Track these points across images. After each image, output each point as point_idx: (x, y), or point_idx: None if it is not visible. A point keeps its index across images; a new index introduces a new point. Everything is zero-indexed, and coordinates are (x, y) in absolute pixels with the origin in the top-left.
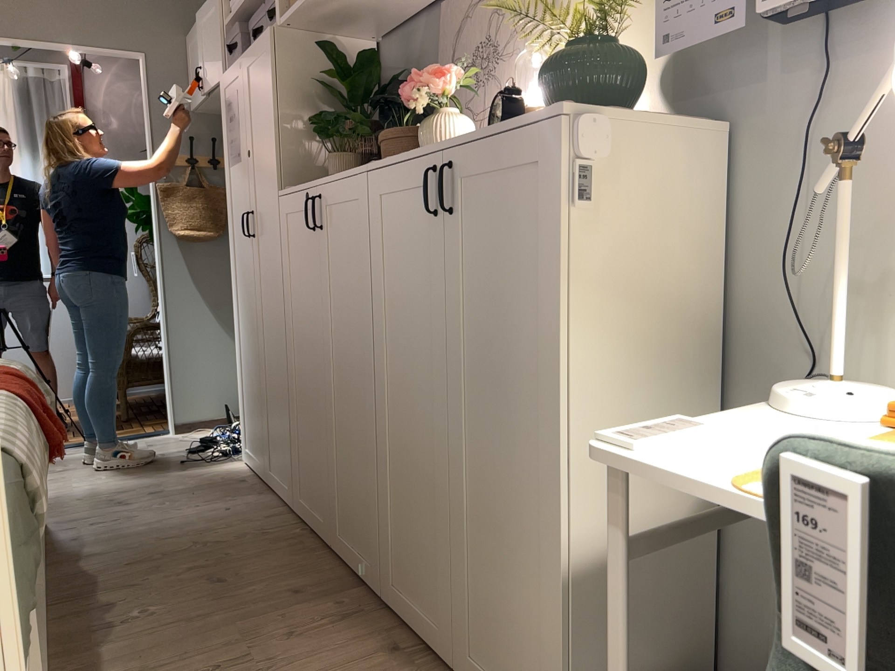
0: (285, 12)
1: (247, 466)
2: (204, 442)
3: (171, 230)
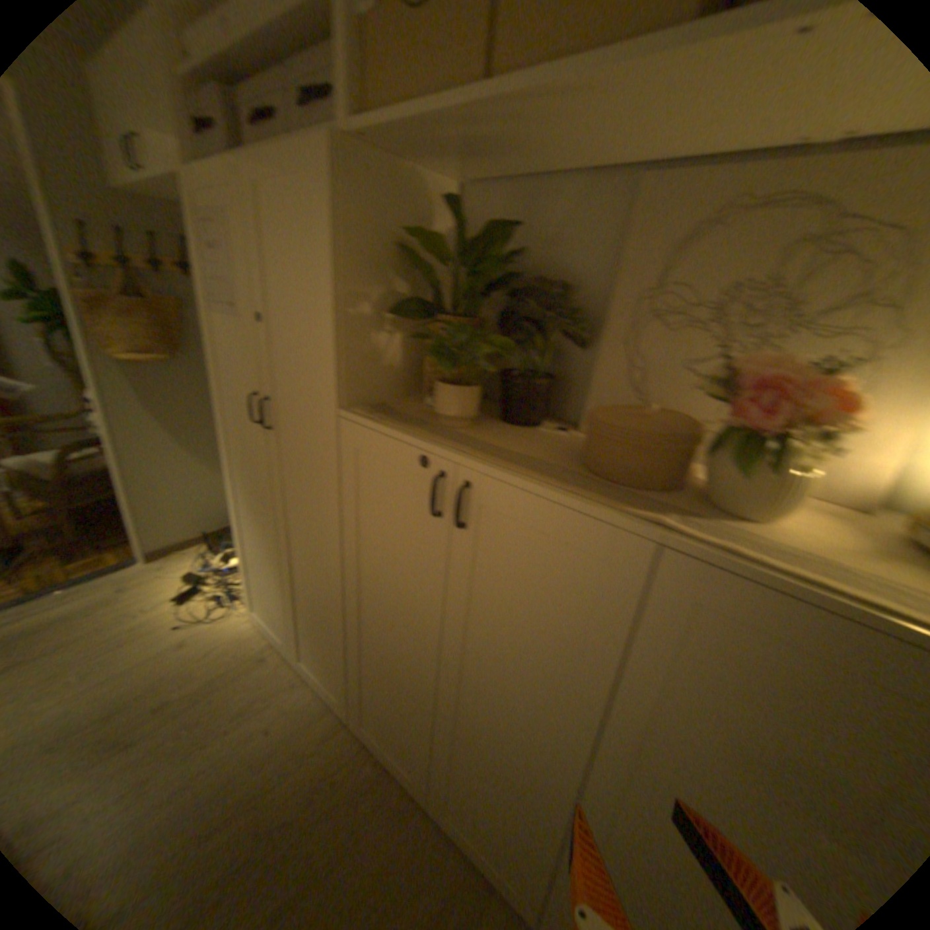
0: (357, 109)
1: (255, 630)
2: (186, 580)
3: (105, 352)
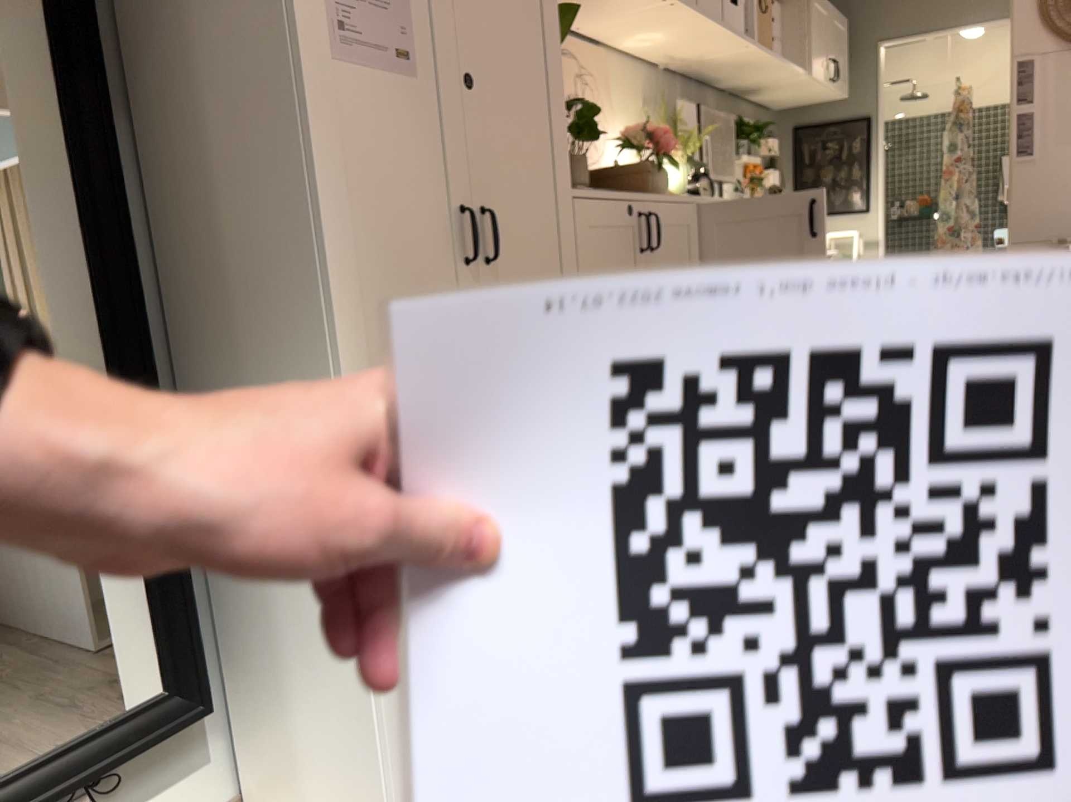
0: None
1: None
2: None
3: None
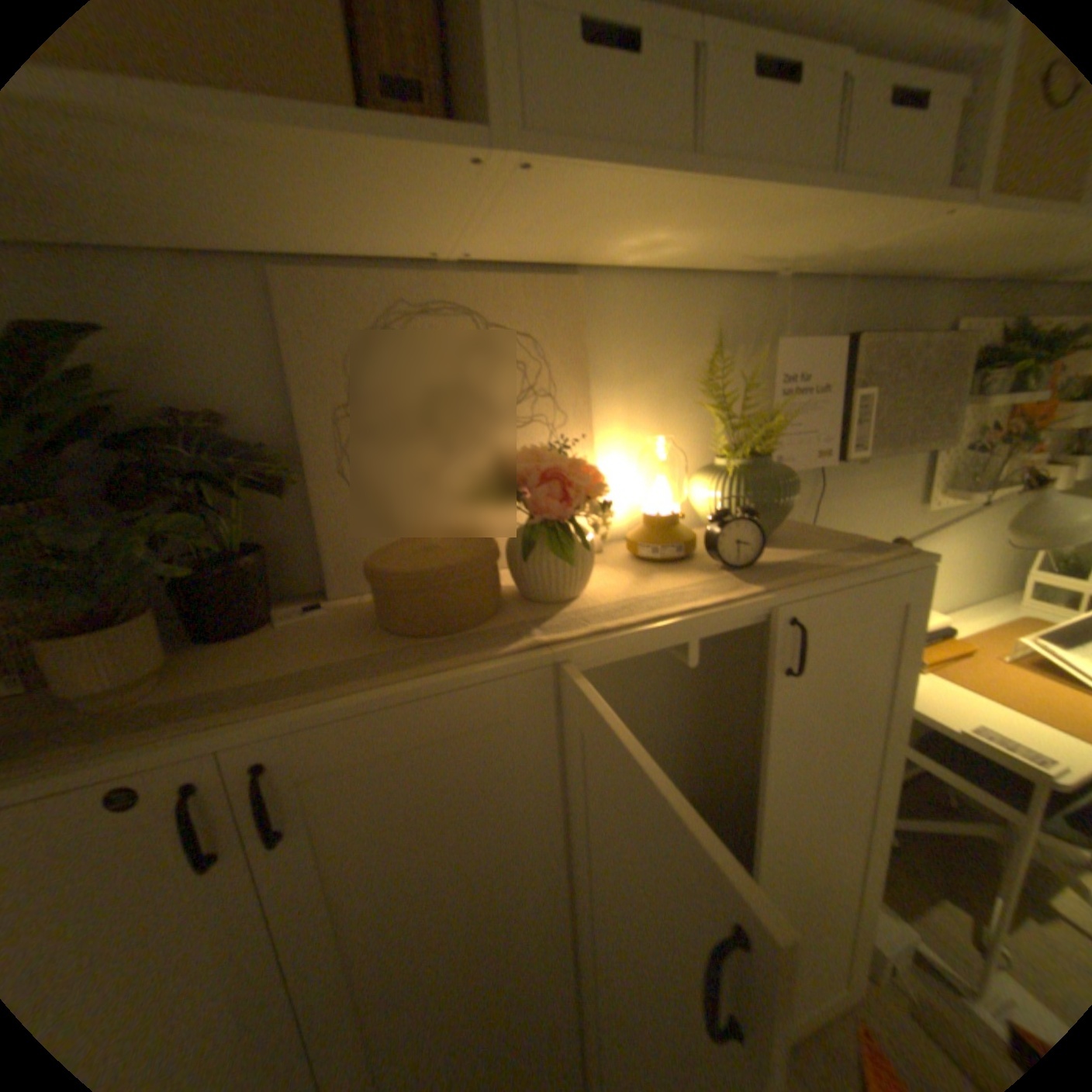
0: None
1: None
2: None
3: None
